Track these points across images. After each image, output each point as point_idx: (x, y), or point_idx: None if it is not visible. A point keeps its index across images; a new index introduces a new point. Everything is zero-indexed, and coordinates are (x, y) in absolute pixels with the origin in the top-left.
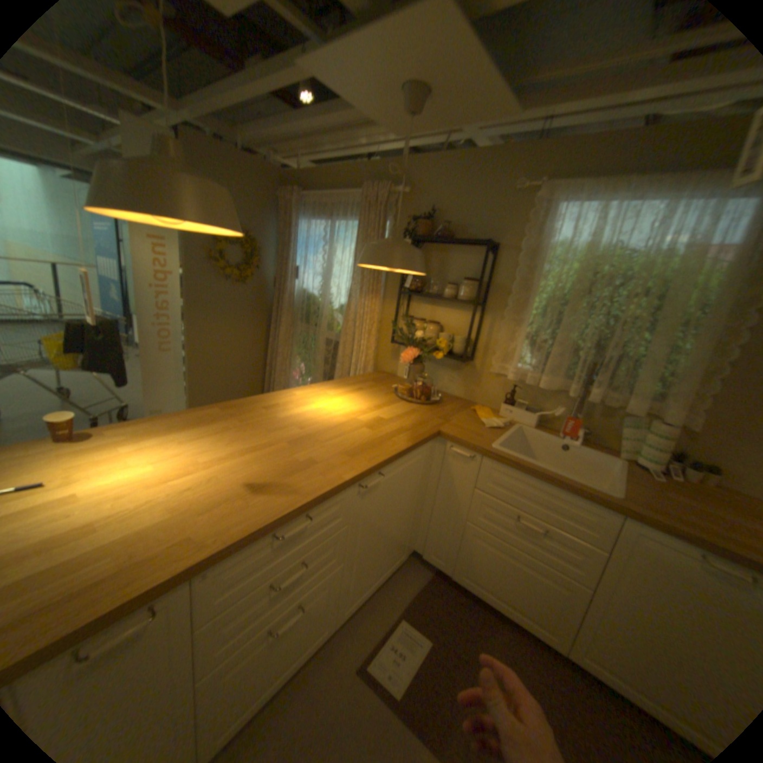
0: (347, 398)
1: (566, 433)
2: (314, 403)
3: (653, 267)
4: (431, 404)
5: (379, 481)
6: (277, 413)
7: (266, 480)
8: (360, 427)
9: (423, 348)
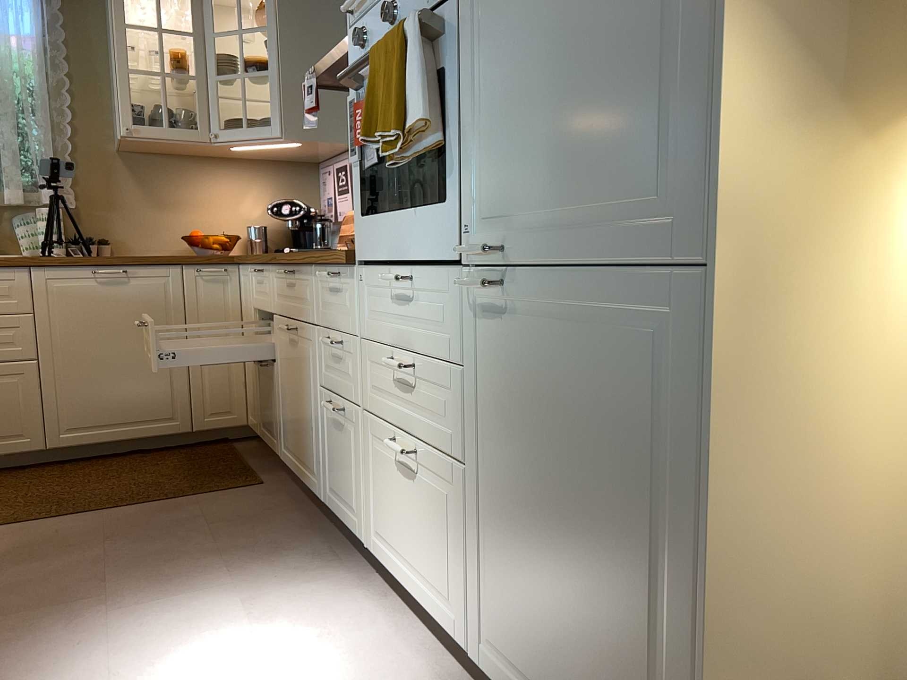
0: None
1: None
2: None
3: None
4: None
5: None
6: None
7: None
8: None
9: None
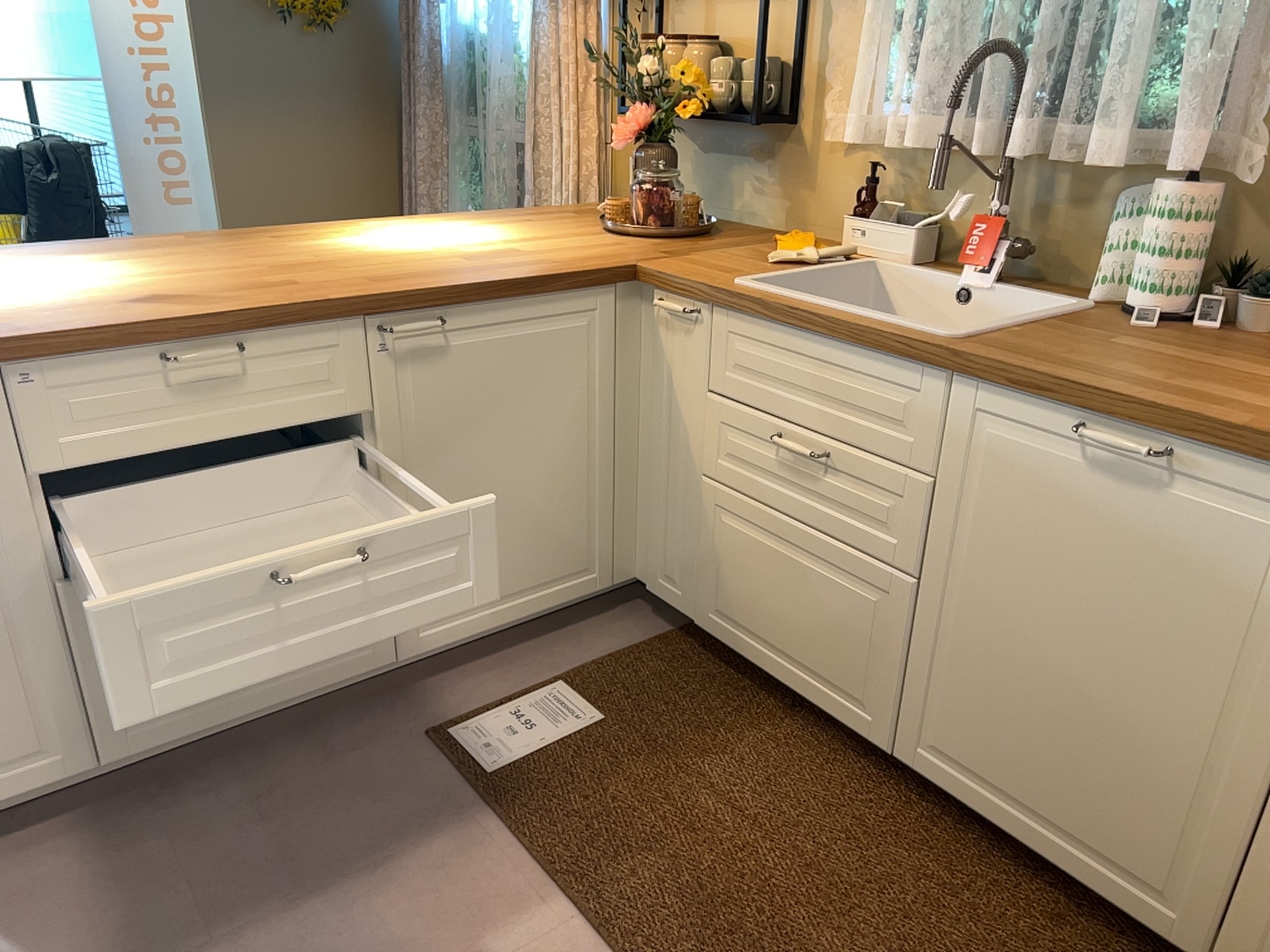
0: (473, 230)
1: (963, 258)
2: (388, 234)
3: None
4: (673, 236)
5: (445, 339)
6: (291, 243)
7: (183, 294)
8: (448, 257)
9: (658, 102)
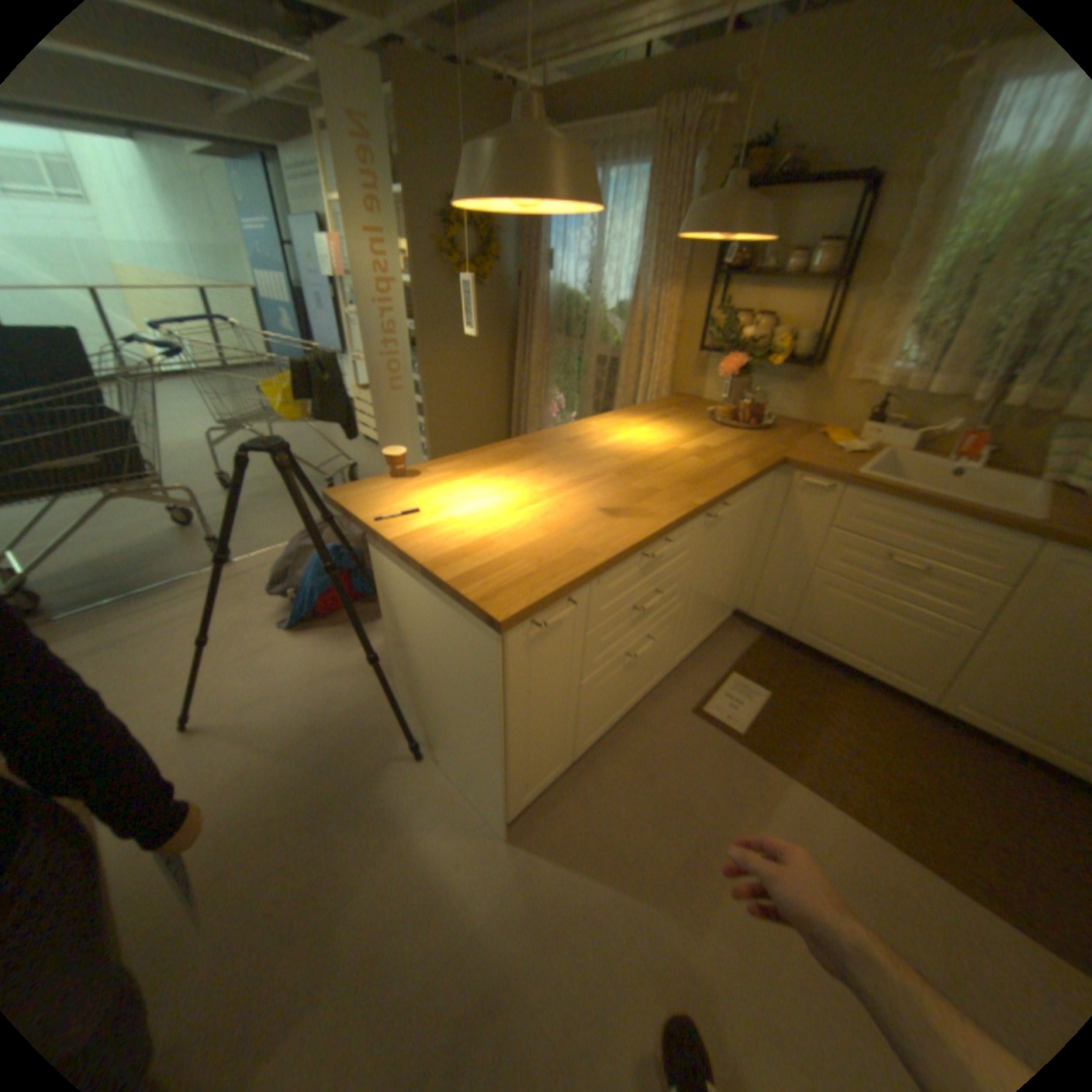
0: (653, 428)
1: (961, 452)
2: (617, 434)
3: None
4: (761, 429)
5: (721, 513)
6: (582, 447)
7: (614, 506)
8: (685, 456)
9: (751, 352)
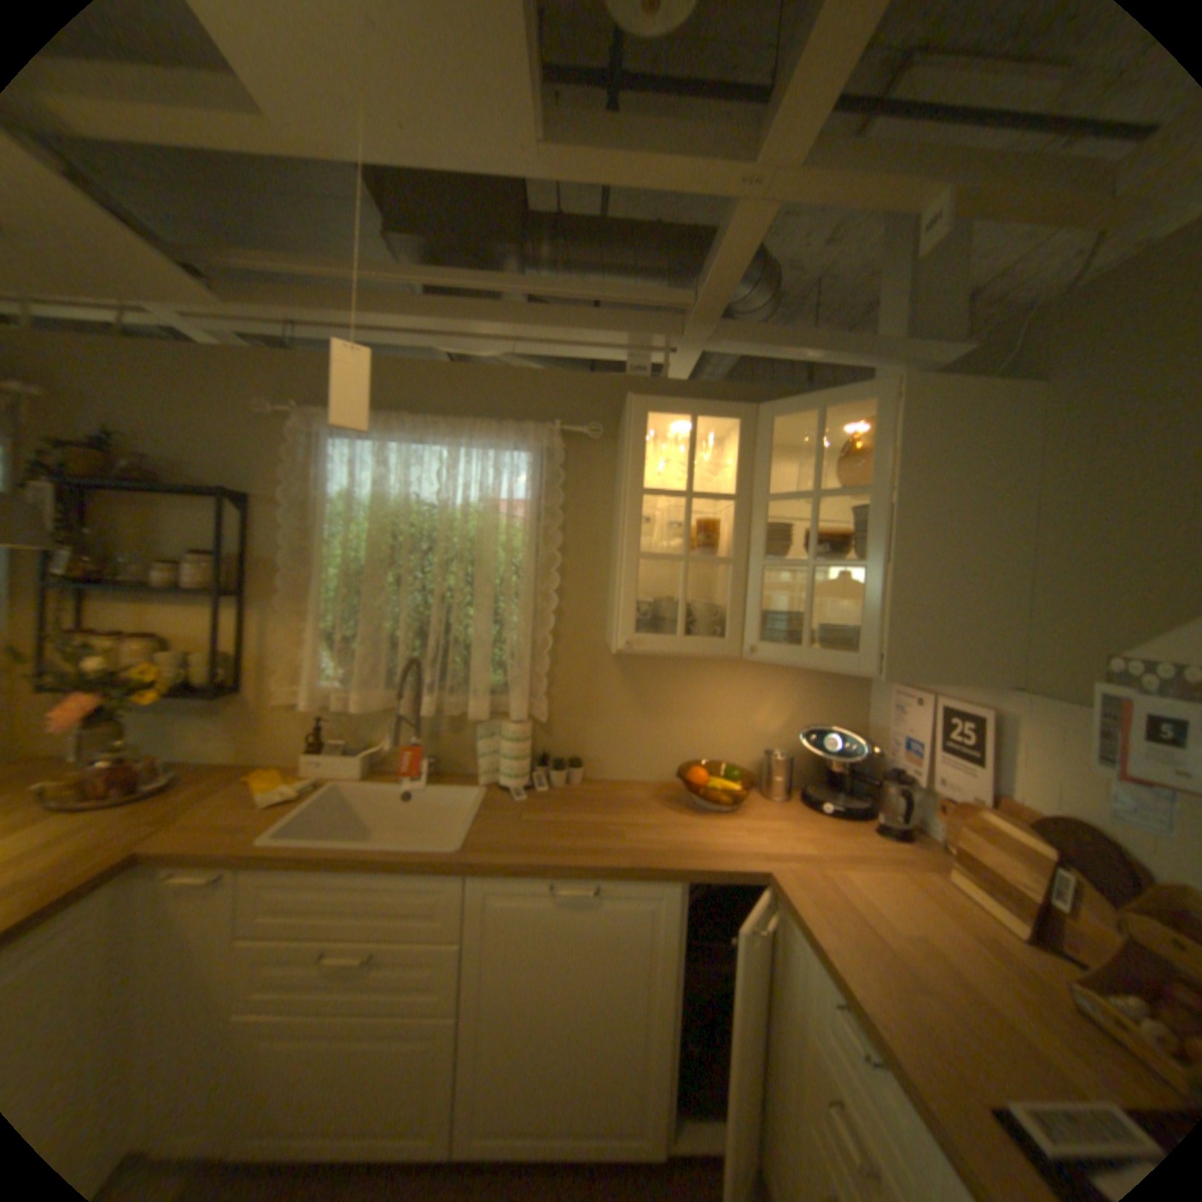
0: None
1: (401, 774)
2: None
3: (451, 527)
4: (137, 800)
5: None
6: None
7: None
8: None
9: (104, 691)
